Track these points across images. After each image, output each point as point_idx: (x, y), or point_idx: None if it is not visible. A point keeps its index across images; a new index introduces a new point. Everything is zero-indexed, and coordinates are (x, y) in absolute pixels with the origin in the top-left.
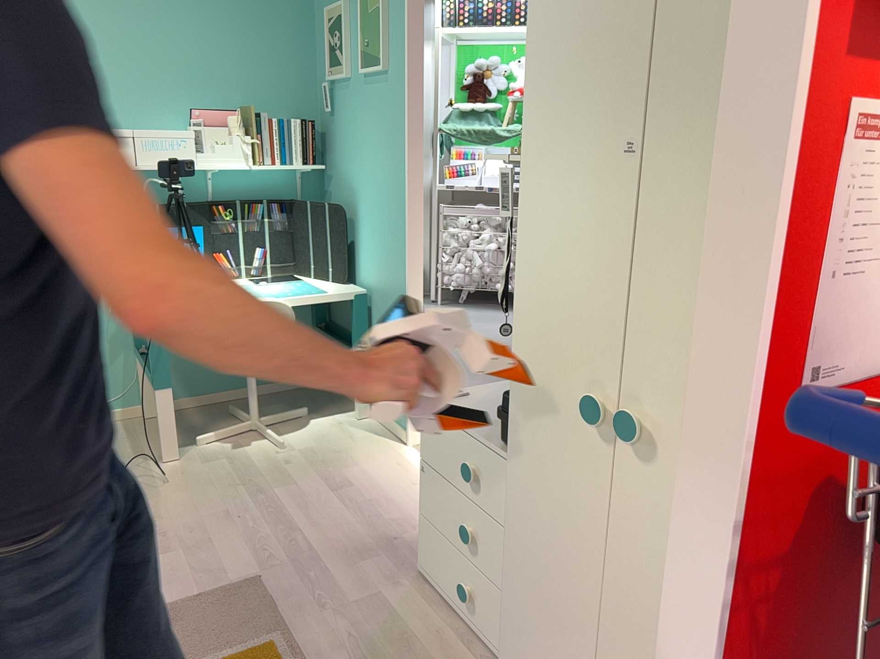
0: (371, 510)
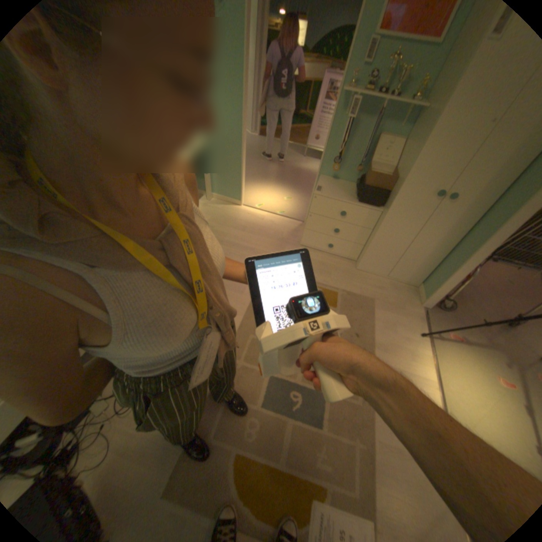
0: (263, 233)
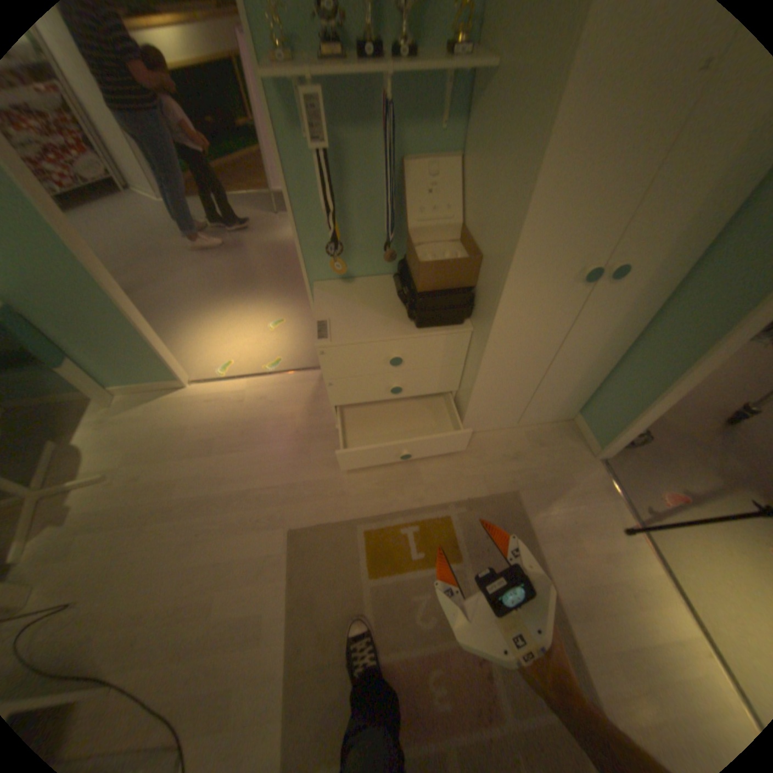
0: (254, 437)
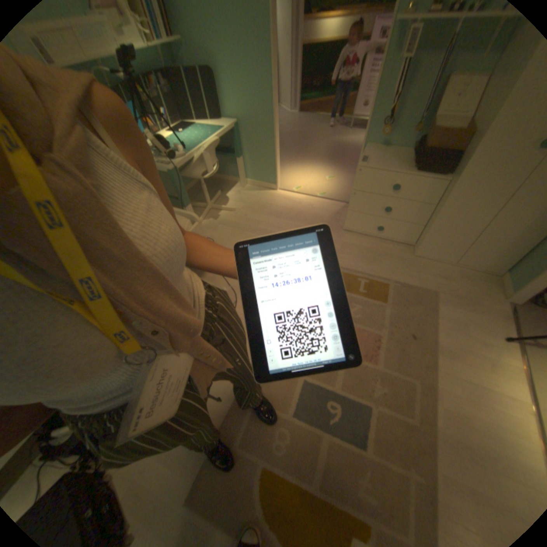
0: (300, 218)
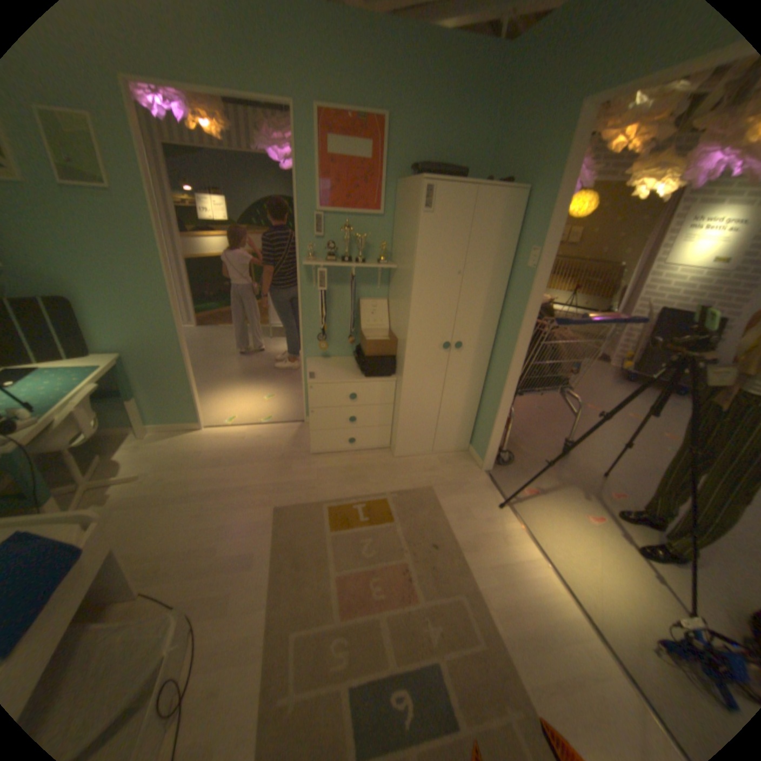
0: (251, 457)
